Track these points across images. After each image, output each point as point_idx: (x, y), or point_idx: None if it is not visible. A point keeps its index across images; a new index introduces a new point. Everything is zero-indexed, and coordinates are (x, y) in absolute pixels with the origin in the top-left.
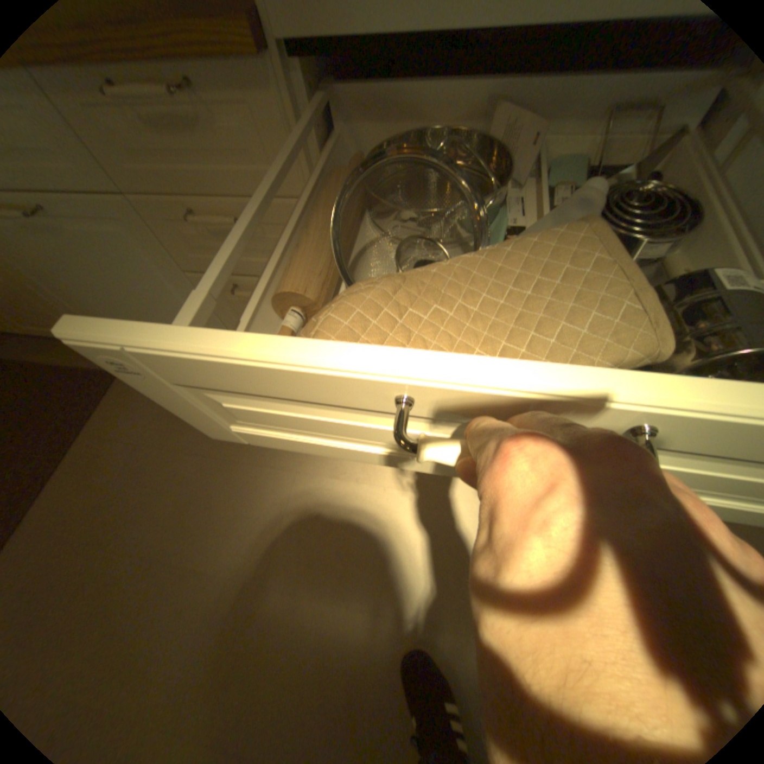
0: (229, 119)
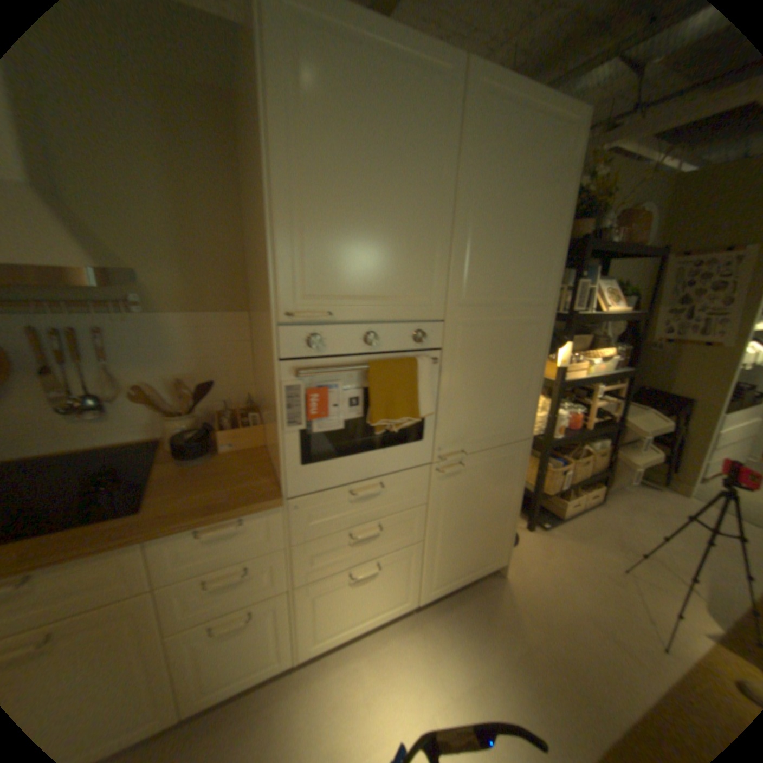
0: (258, 527)
